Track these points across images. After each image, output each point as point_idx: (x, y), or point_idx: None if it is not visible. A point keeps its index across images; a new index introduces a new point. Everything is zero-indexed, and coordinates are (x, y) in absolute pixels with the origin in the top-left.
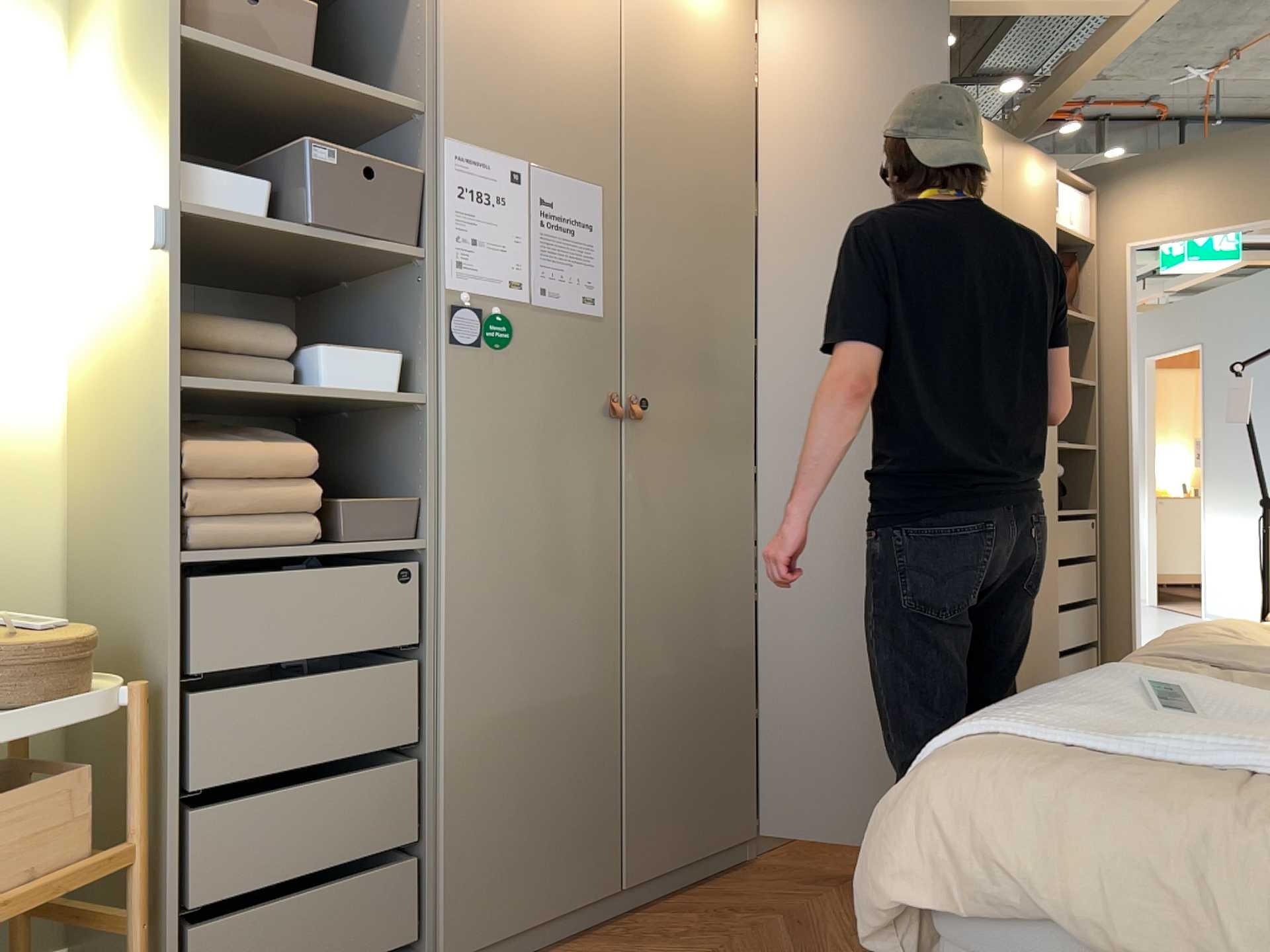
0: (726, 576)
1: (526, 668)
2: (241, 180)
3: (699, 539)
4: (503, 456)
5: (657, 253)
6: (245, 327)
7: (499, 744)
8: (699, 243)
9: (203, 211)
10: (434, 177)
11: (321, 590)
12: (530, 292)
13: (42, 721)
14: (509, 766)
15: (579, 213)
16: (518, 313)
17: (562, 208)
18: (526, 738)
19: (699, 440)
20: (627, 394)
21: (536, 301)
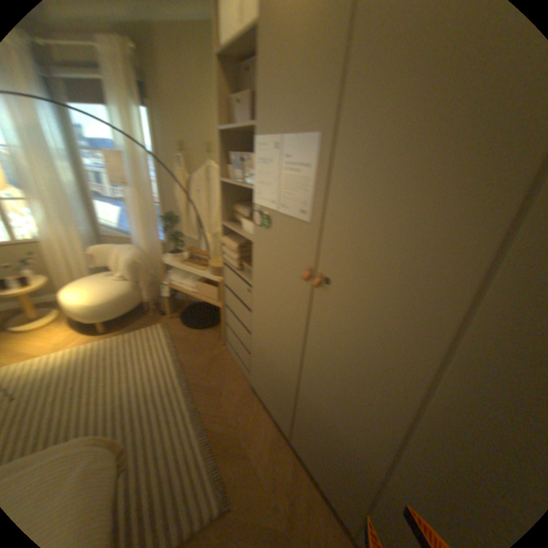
0: (366, 419)
1: (268, 344)
2: (236, 167)
3: (350, 380)
4: (266, 271)
5: (356, 179)
6: (242, 209)
7: (261, 355)
8: (411, 163)
9: (225, 179)
10: (255, 155)
11: (237, 282)
12: (277, 206)
13: (206, 277)
14: (263, 363)
15: (303, 158)
16: (273, 216)
17: (295, 157)
18: (267, 362)
19: (365, 328)
20: (317, 272)
21: (279, 211)
